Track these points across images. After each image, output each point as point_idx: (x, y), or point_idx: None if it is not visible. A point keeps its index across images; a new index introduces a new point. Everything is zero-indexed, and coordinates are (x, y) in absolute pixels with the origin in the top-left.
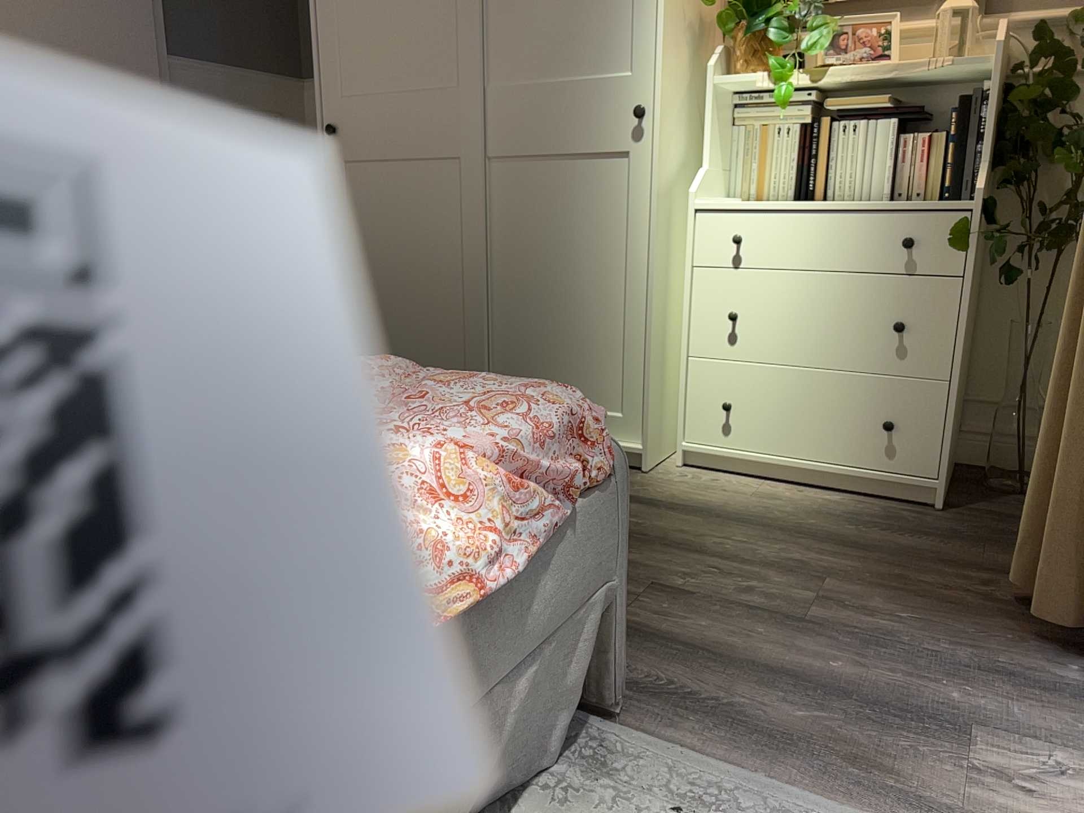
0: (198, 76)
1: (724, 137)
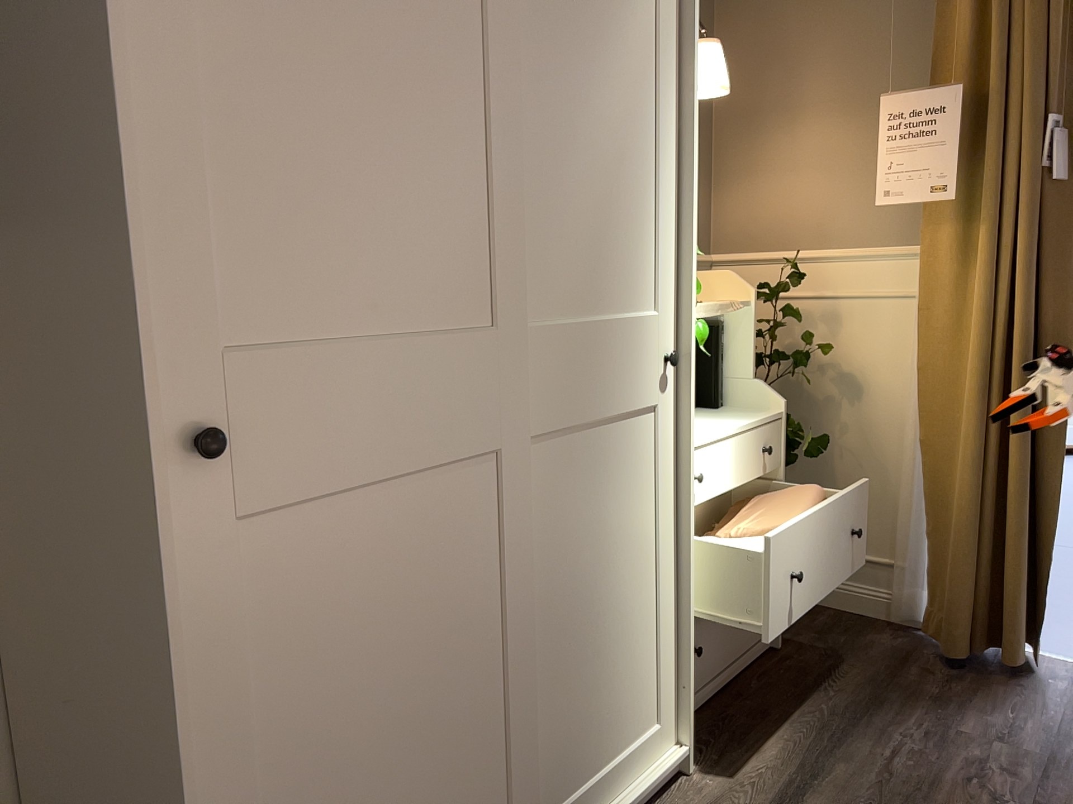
0: None
1: None
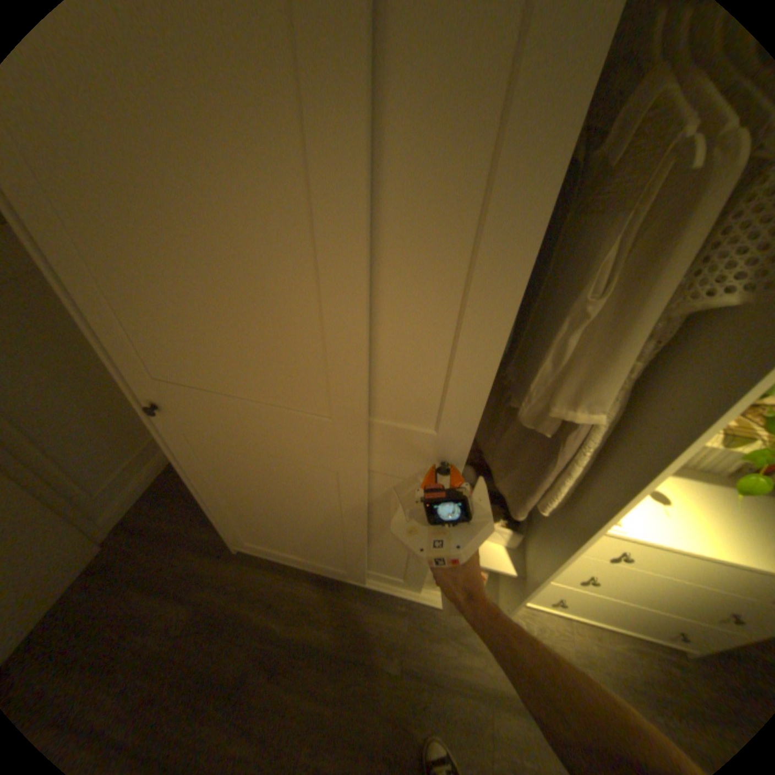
0: None
1: None
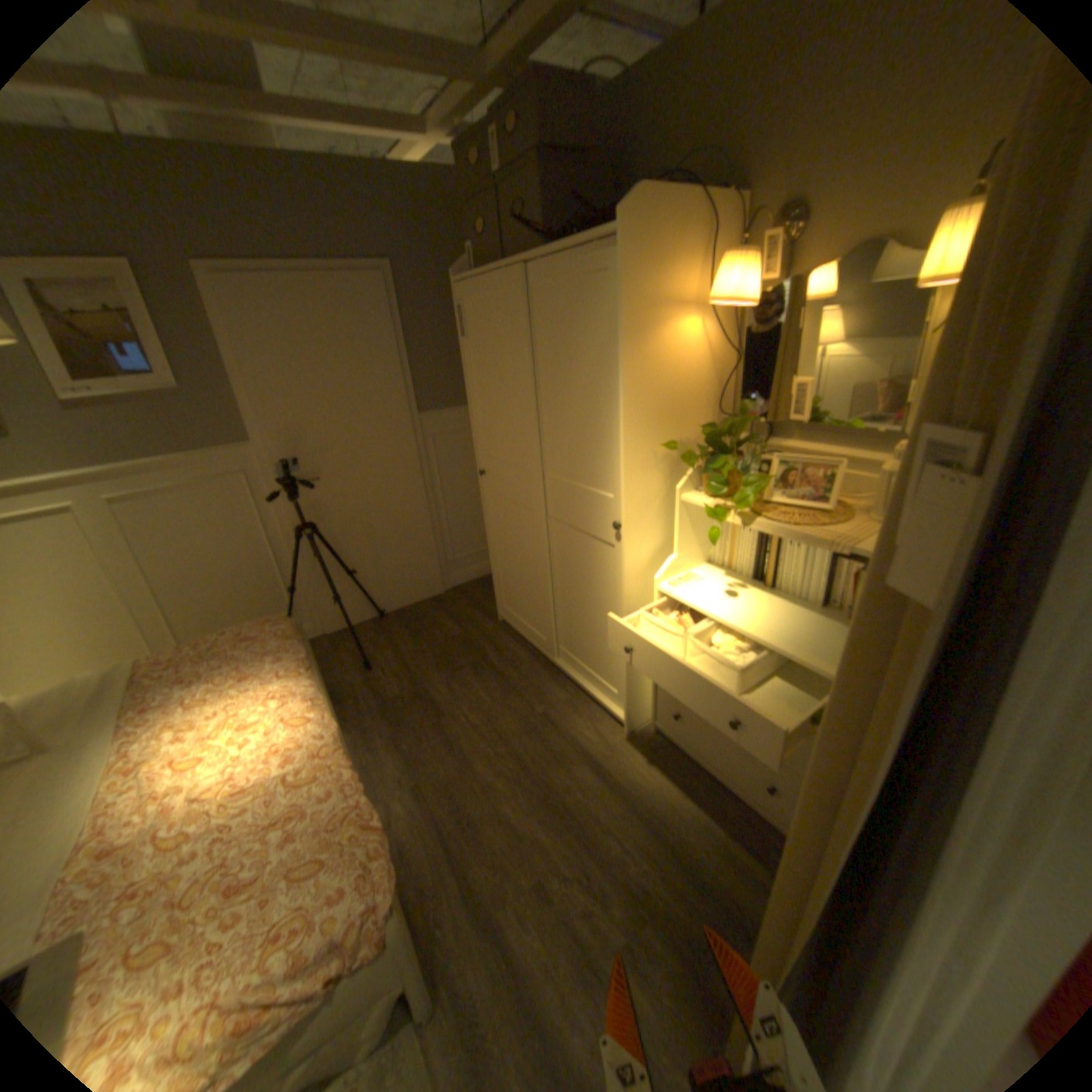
0: (437, 419)
1: (703, 524)
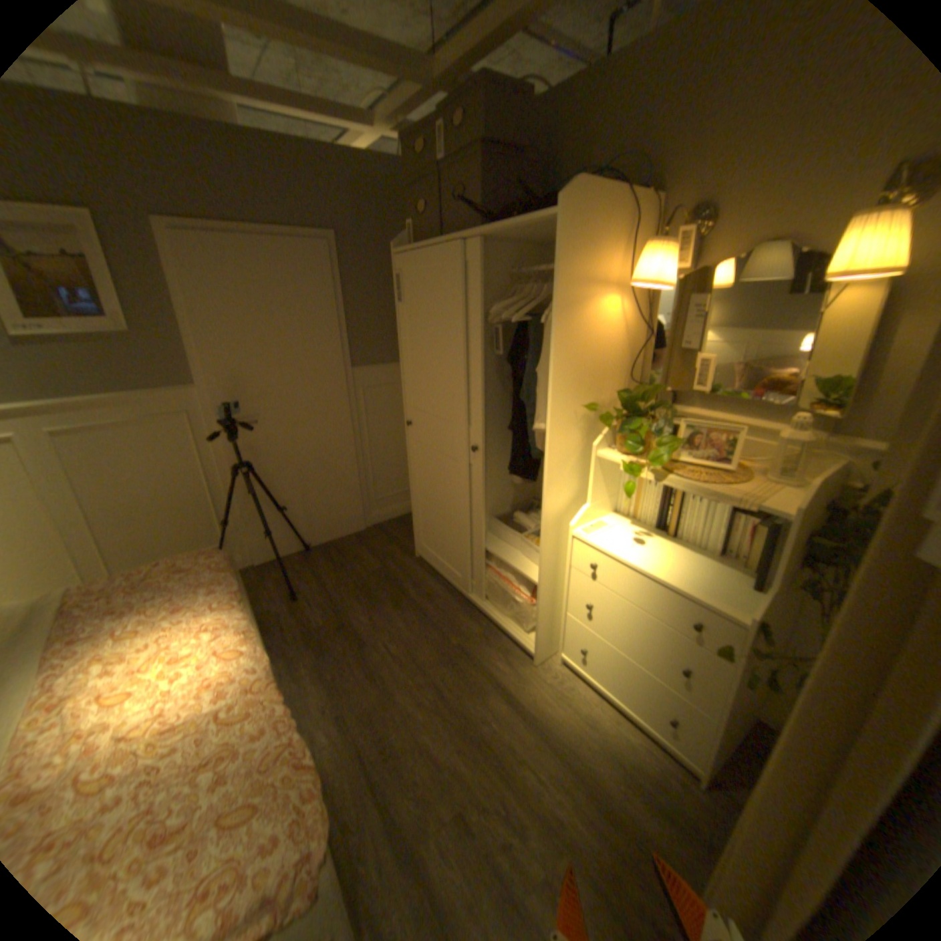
0: (367, 373)
1: (612, 478)
